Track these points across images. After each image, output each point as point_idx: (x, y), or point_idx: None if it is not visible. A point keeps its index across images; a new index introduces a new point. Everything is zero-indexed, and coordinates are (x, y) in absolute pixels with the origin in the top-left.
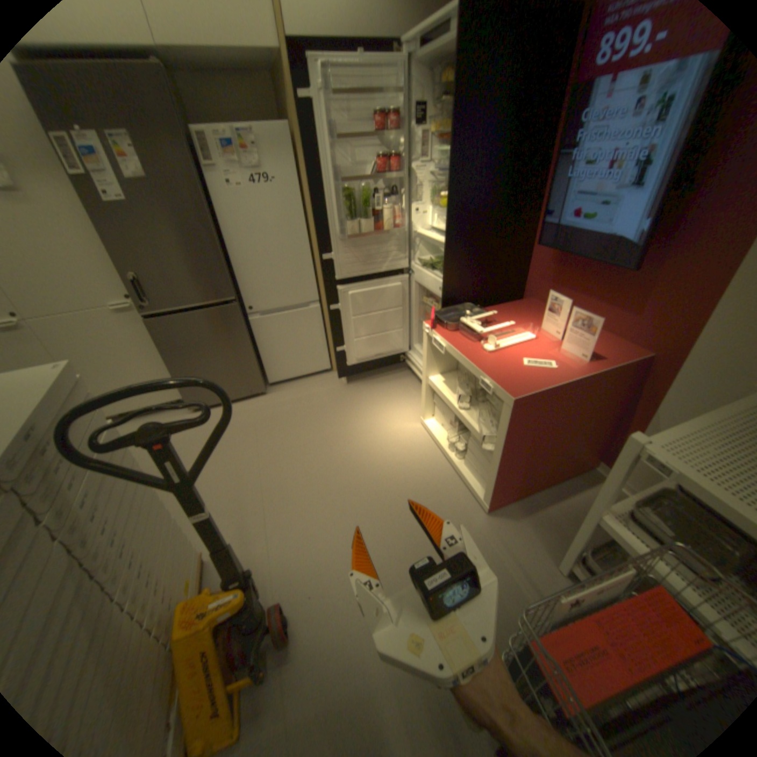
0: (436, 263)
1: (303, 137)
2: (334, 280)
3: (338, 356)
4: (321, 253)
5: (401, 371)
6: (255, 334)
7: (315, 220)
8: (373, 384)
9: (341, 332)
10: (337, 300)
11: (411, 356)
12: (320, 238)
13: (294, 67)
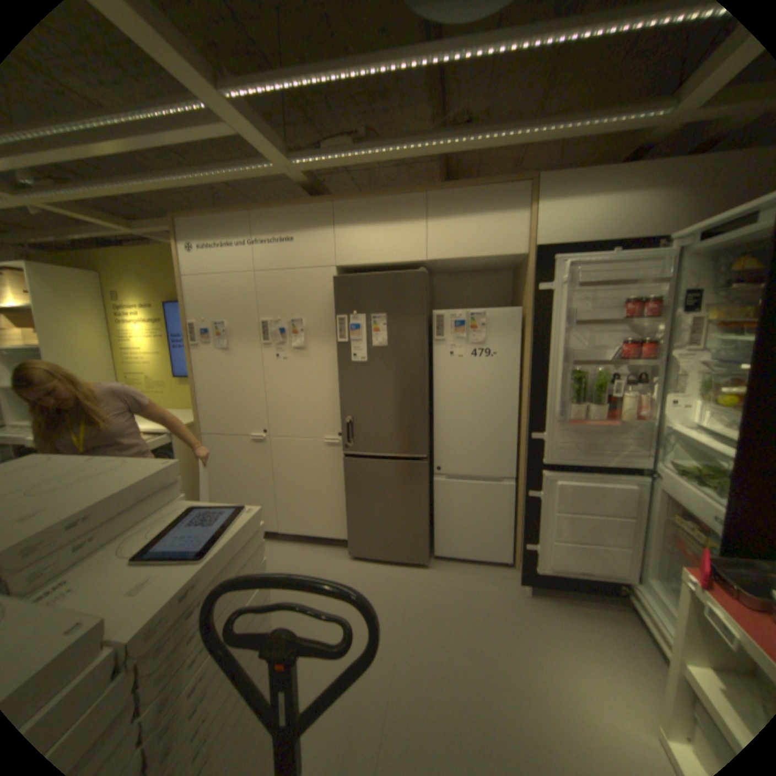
0: (706, 476)
1: (534, 320)
2: (541, 462)
3: (527, 555)
4: (531, 429)
5: (621, 610)
6: (435, 496)
7: (531, 395)
8: (572, 613)
9: (537, 526)
10: (540, 487)
11: (643, 595)
12: (533, 414)
13: (540, 266)
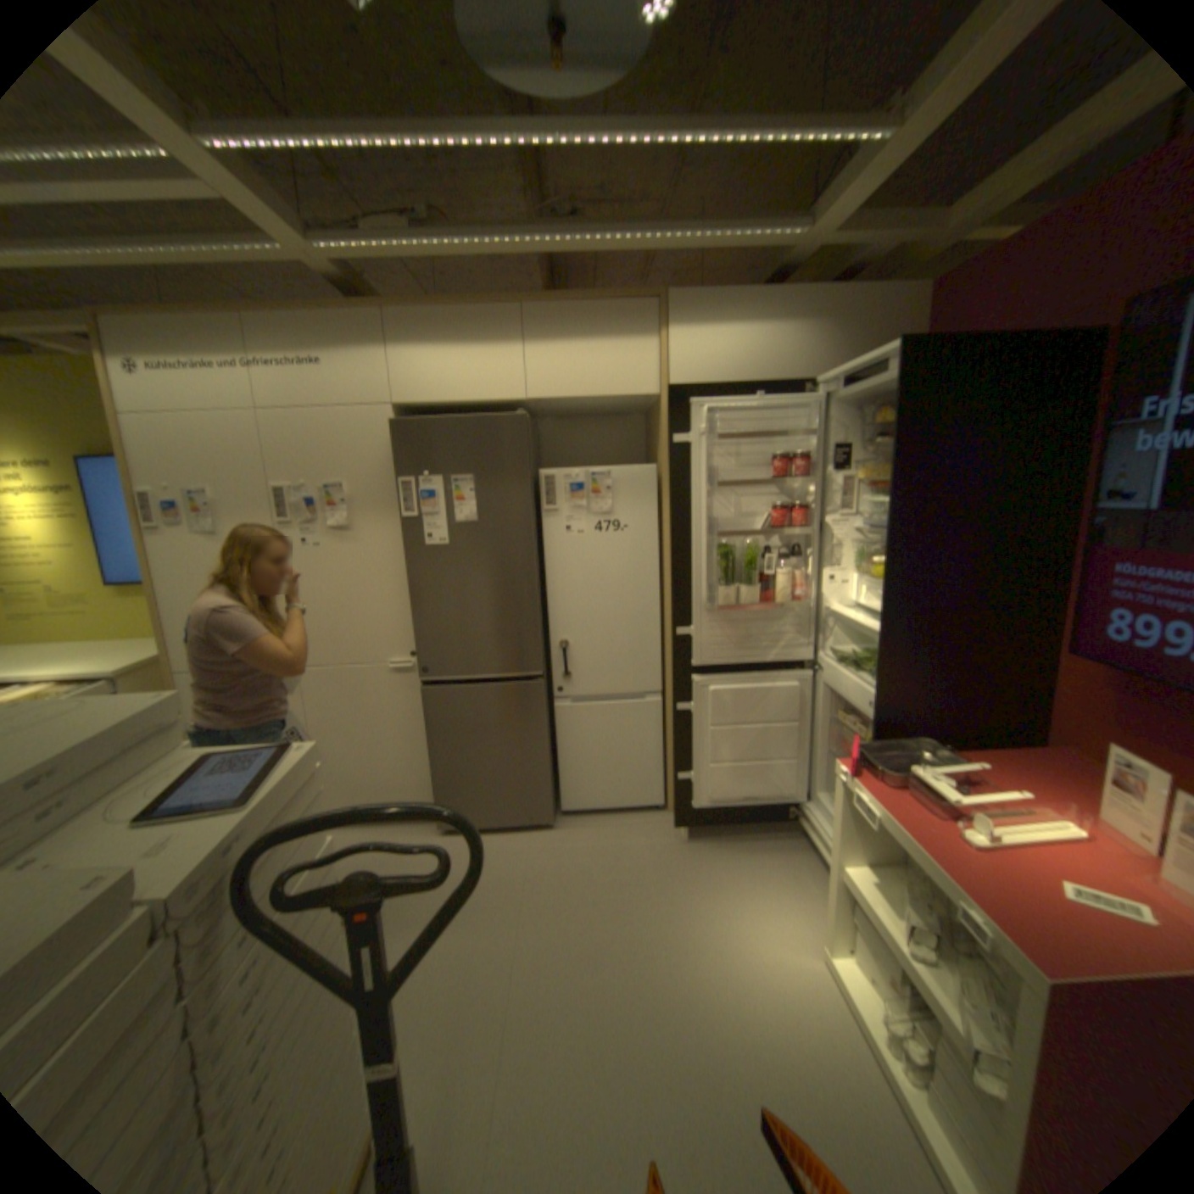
0: (864, 660)
1: (672, 482)
2: (689, 665)
3: (680, 787)
4: (676, 624)
5: (791, 837)
6: (558, 729)
7: (673, 580)
8: (735, 851)
9: (689, 748)
10: (689, 697)
11: (811, 812)
12: (677, 604)
13: (674, 411)
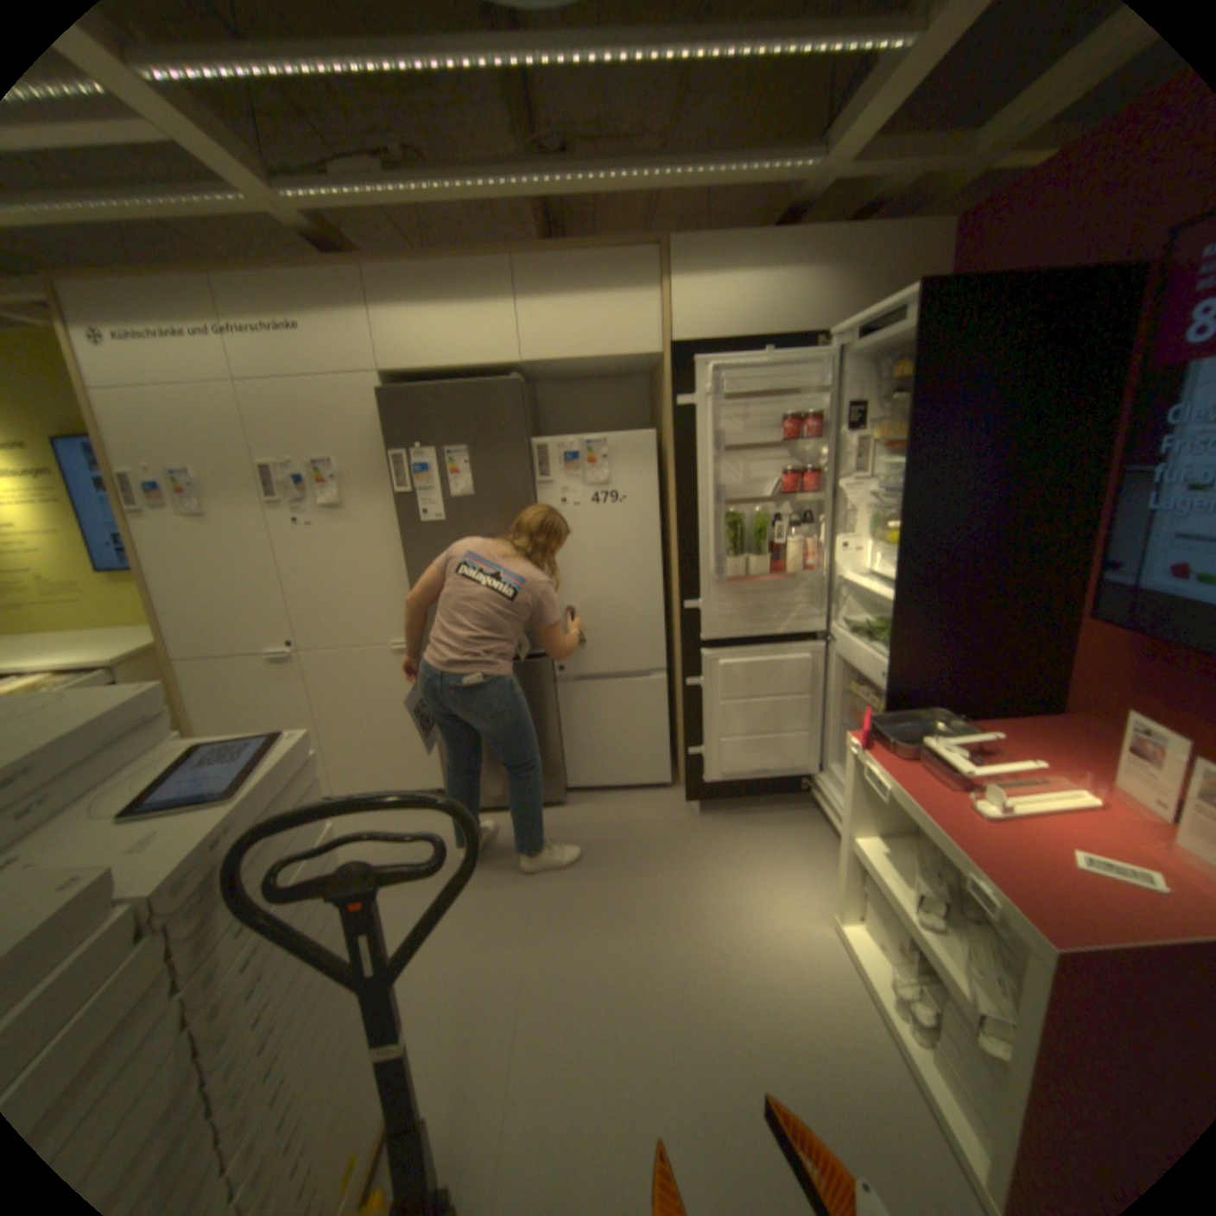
0: (877, 629)
1: (678, 448)
2: (698, 639)
3: (690, 762)
4: (684, 597)
5: (803, 807)
6: (566, 707)
7: (681, 552)
8: (747, 823)
9: (700, 723)
10: (699, 671)
11: (823, 784)
12: (684, 577)
13: (678, 371)
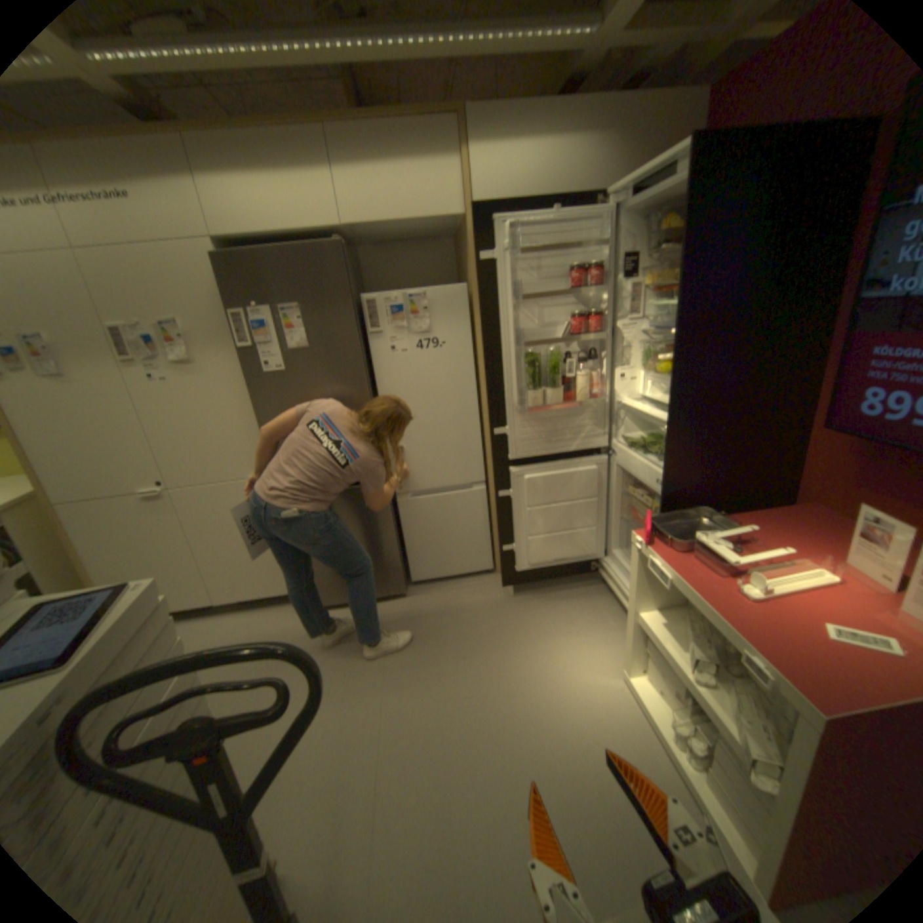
0: (650, 444)
1: (482, 299)
2: (506, 459)
3: (504, 556)
4: (493, 425)
5: (592, 583)
6: (402, 519)
7: (488, 387)
8: (550, 599)
9: (510, 525)
10: (508, 485)
11: (608, 565)
12: (492, 408)
13: (479, 229)
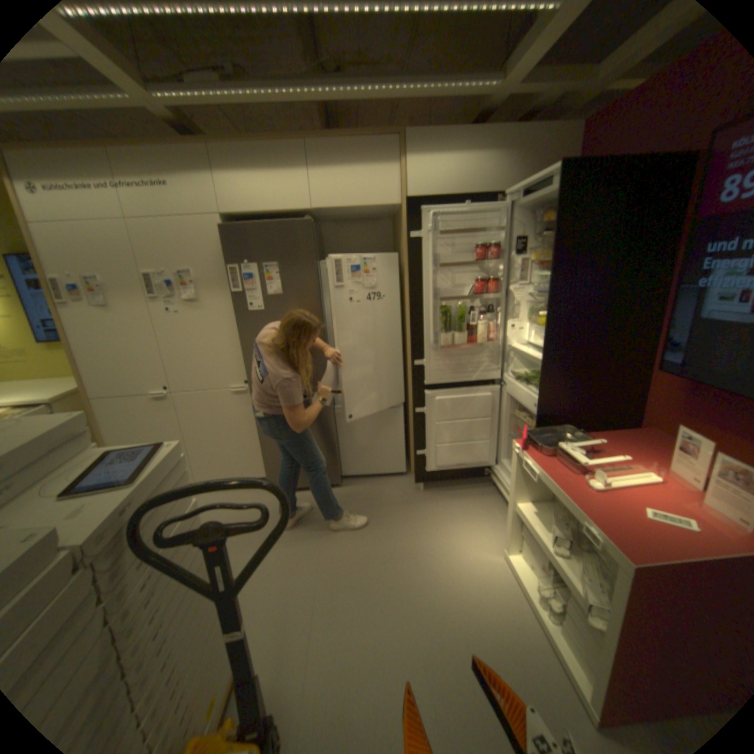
0: (531, 378)
1: (410, 265)
2: (423, 384)
3: (418, 459)
4: (414, 358)
5: (485, 486)
6: (341, 426)
7: (412, 330)
8: (452, 495)
9: (423, 435)
10: (423, 404)
11: (498, 471)
12: (414, 345)
13: (411, 216)
